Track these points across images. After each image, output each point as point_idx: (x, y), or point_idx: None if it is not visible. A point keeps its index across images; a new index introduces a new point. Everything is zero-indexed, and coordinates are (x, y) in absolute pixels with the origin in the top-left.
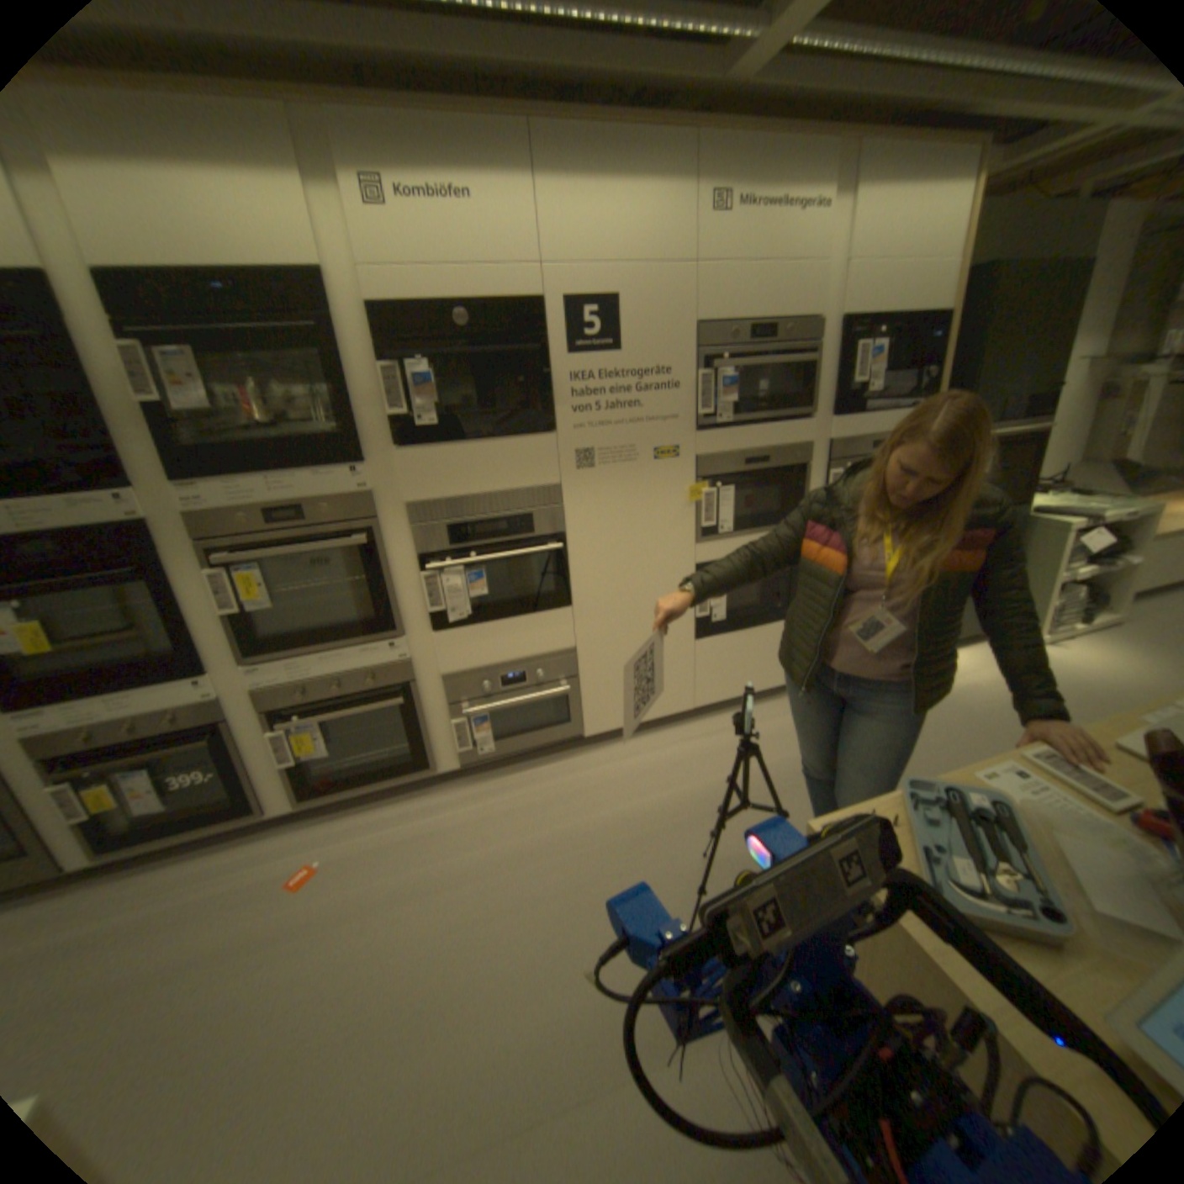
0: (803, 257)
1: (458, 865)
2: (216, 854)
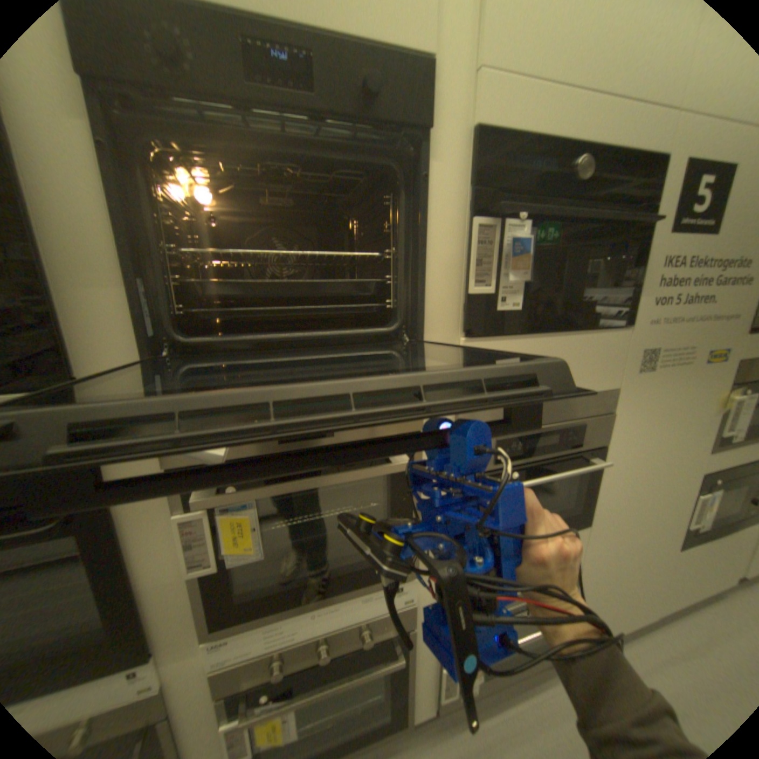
0: None
1: None
2: None
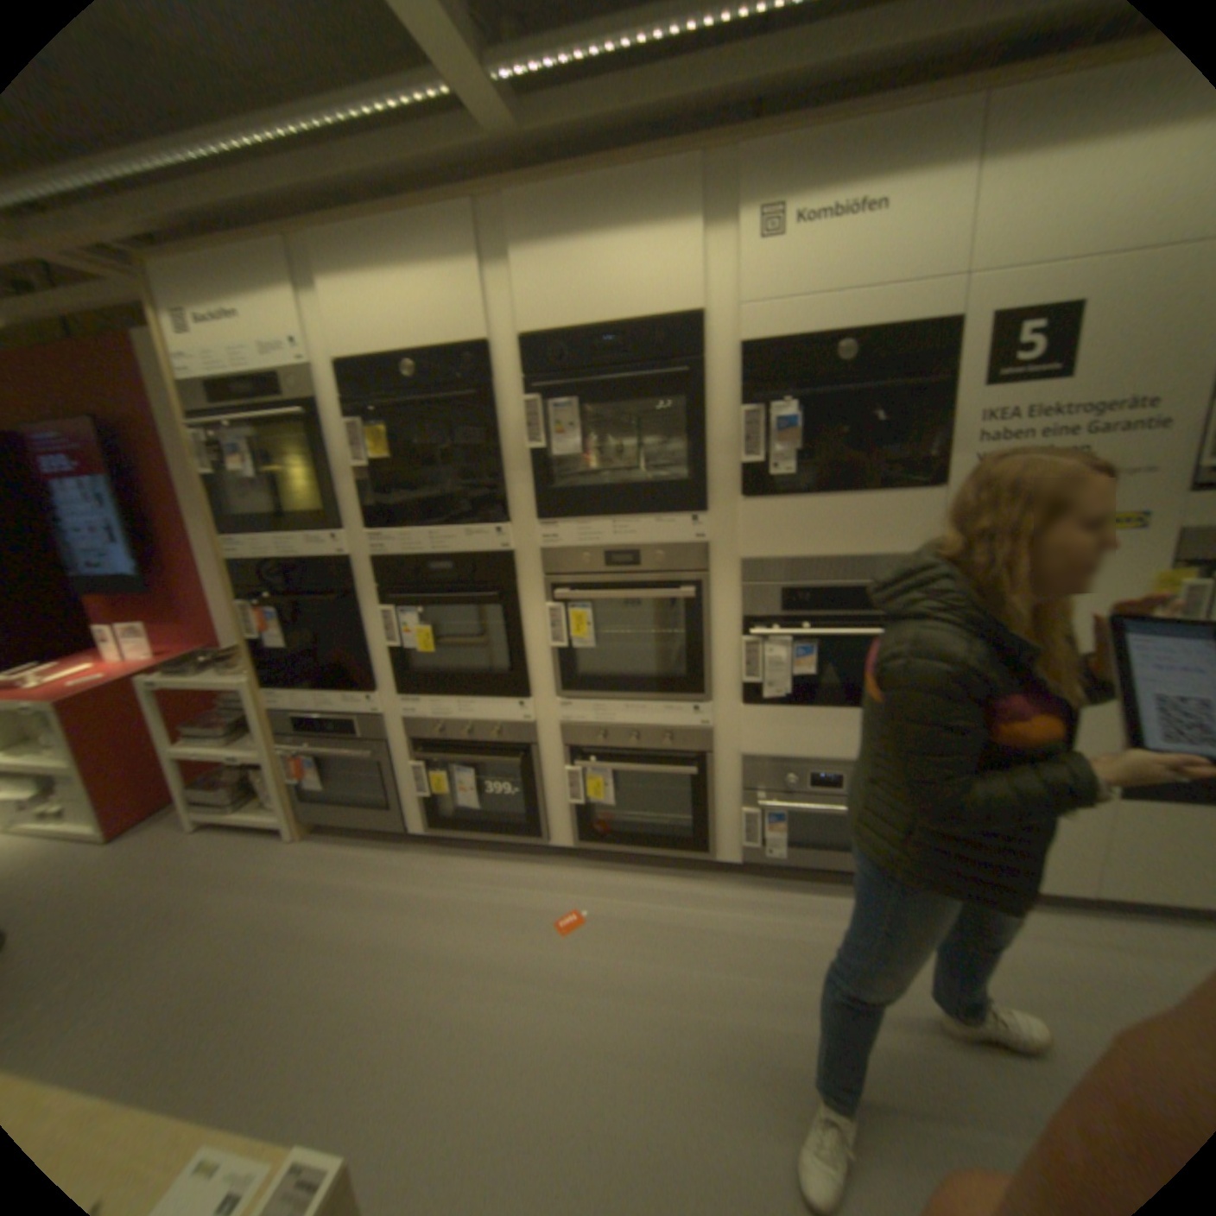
0: None
1: (728, 988)
2: (505, 864)
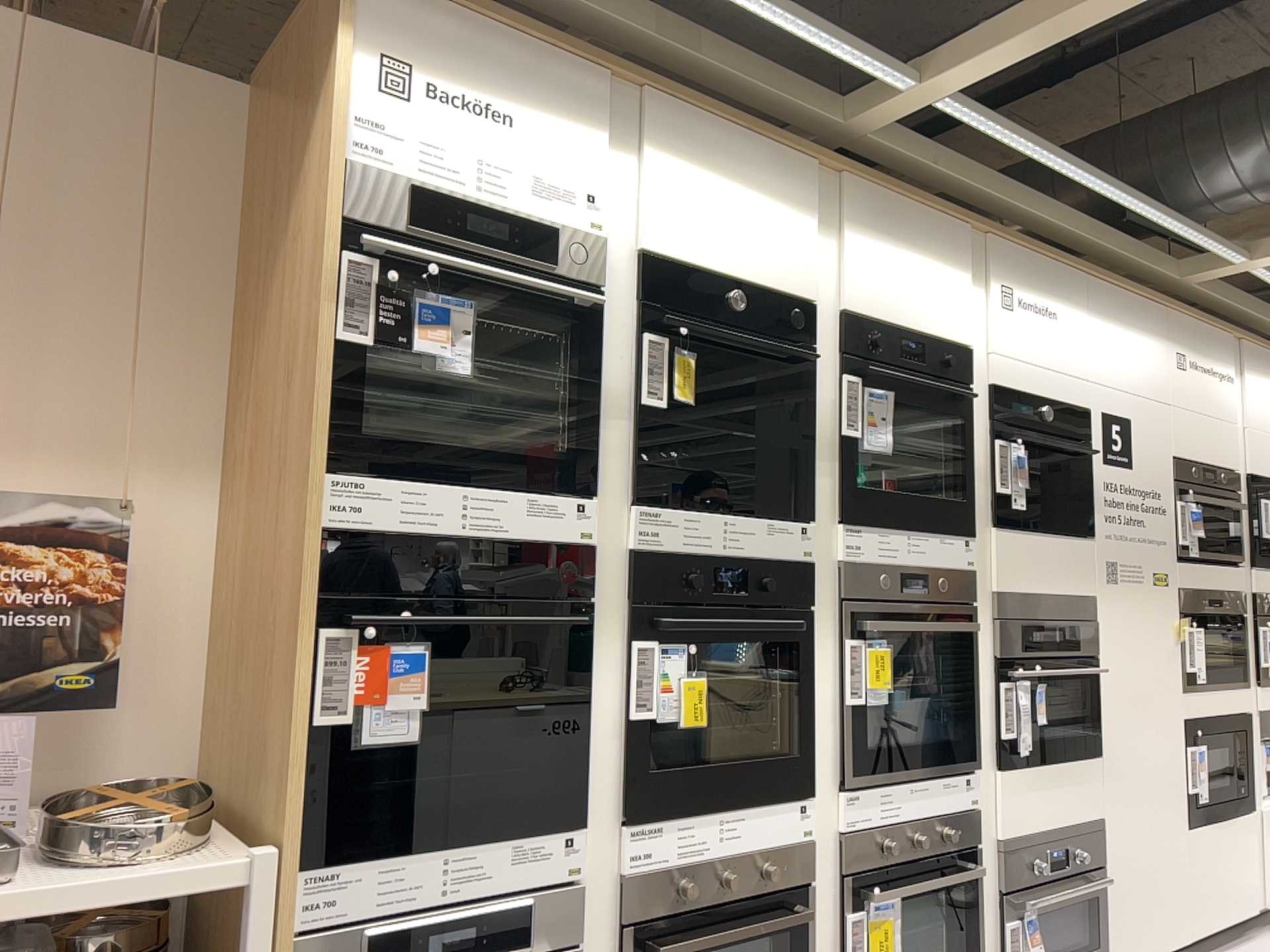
0: (1221, 418)
1: None
2: None
